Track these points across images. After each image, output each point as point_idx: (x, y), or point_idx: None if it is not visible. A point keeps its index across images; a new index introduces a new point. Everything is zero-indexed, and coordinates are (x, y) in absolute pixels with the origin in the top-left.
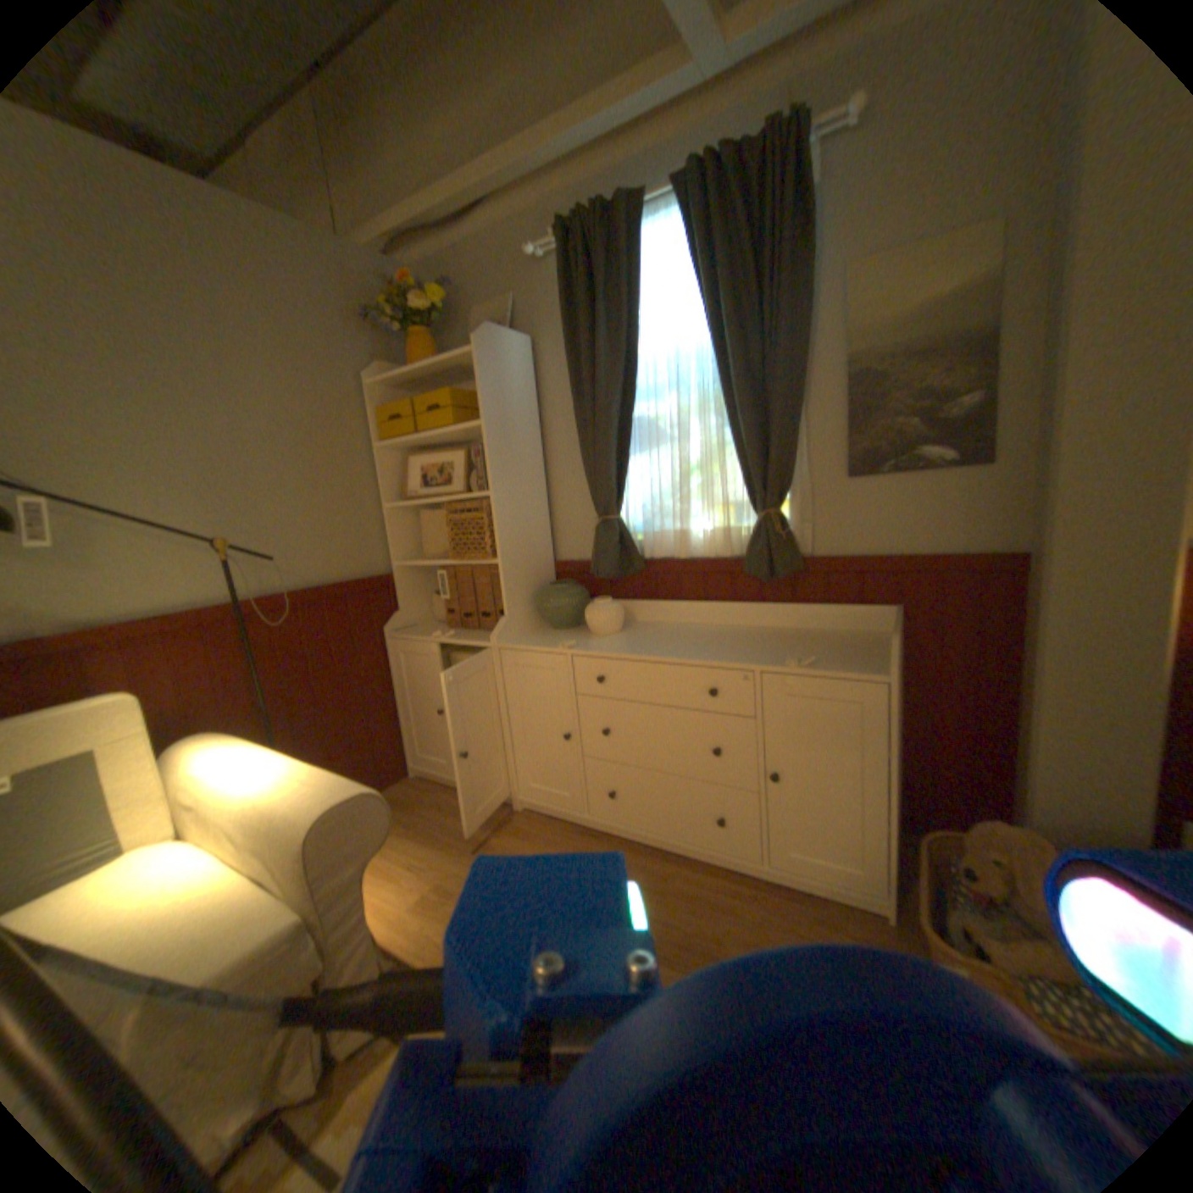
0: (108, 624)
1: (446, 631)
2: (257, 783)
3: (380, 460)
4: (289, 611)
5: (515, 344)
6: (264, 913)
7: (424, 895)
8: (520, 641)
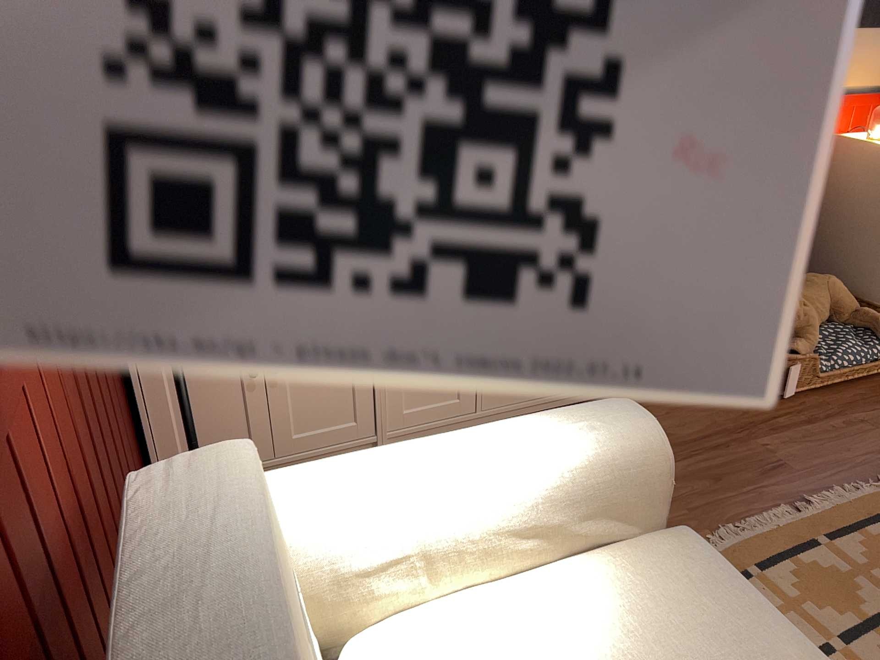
0: None
1: None
2: (506, 461)
3: None
4: None
5: None
6: (659, 549)
7: None
8: None
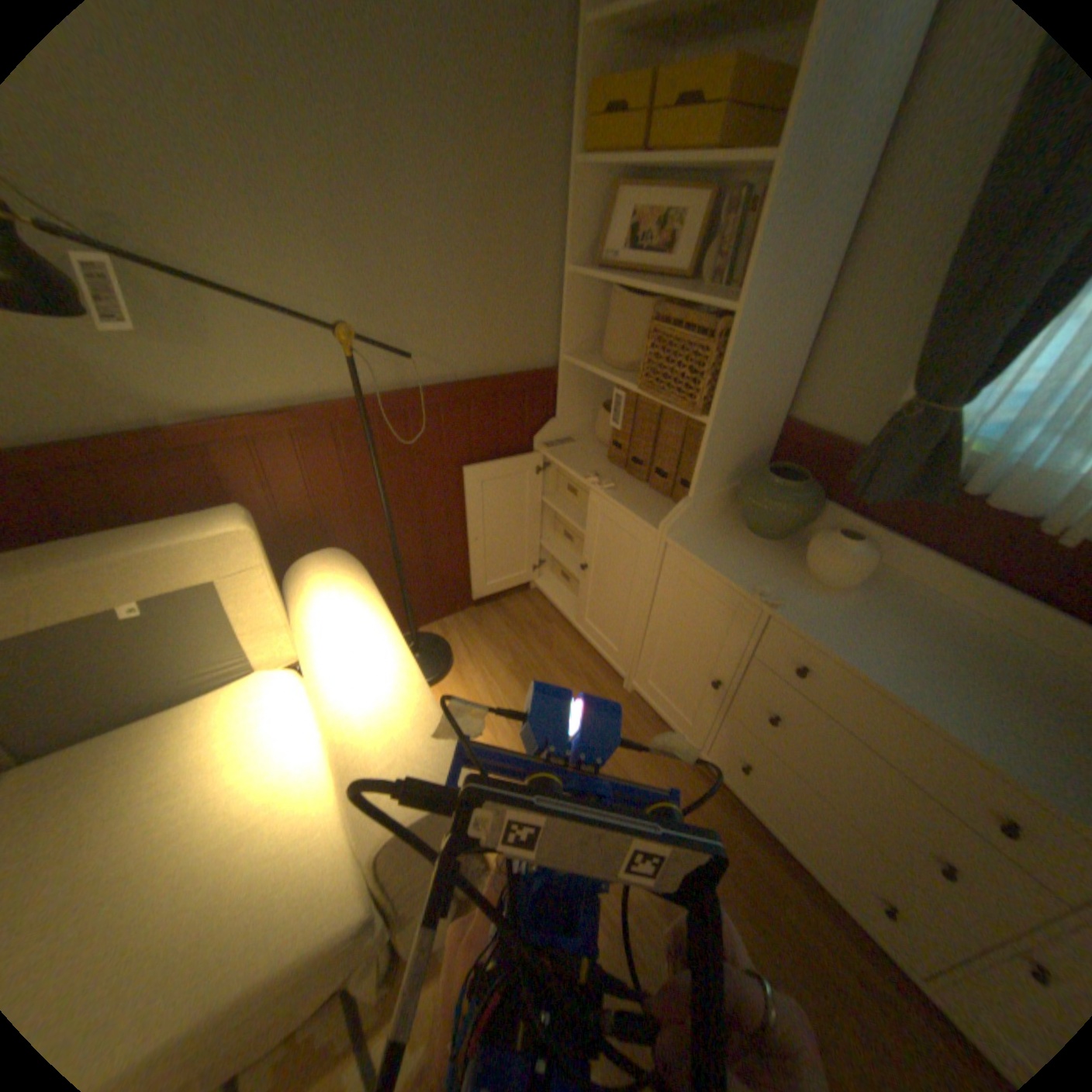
0: (234, 414)
1: (605, 471)
2: (353, 699)
3: (578, 189)
4: (432, 410)
5: None
6: (336, 884)
7: None
8: (700, 547)
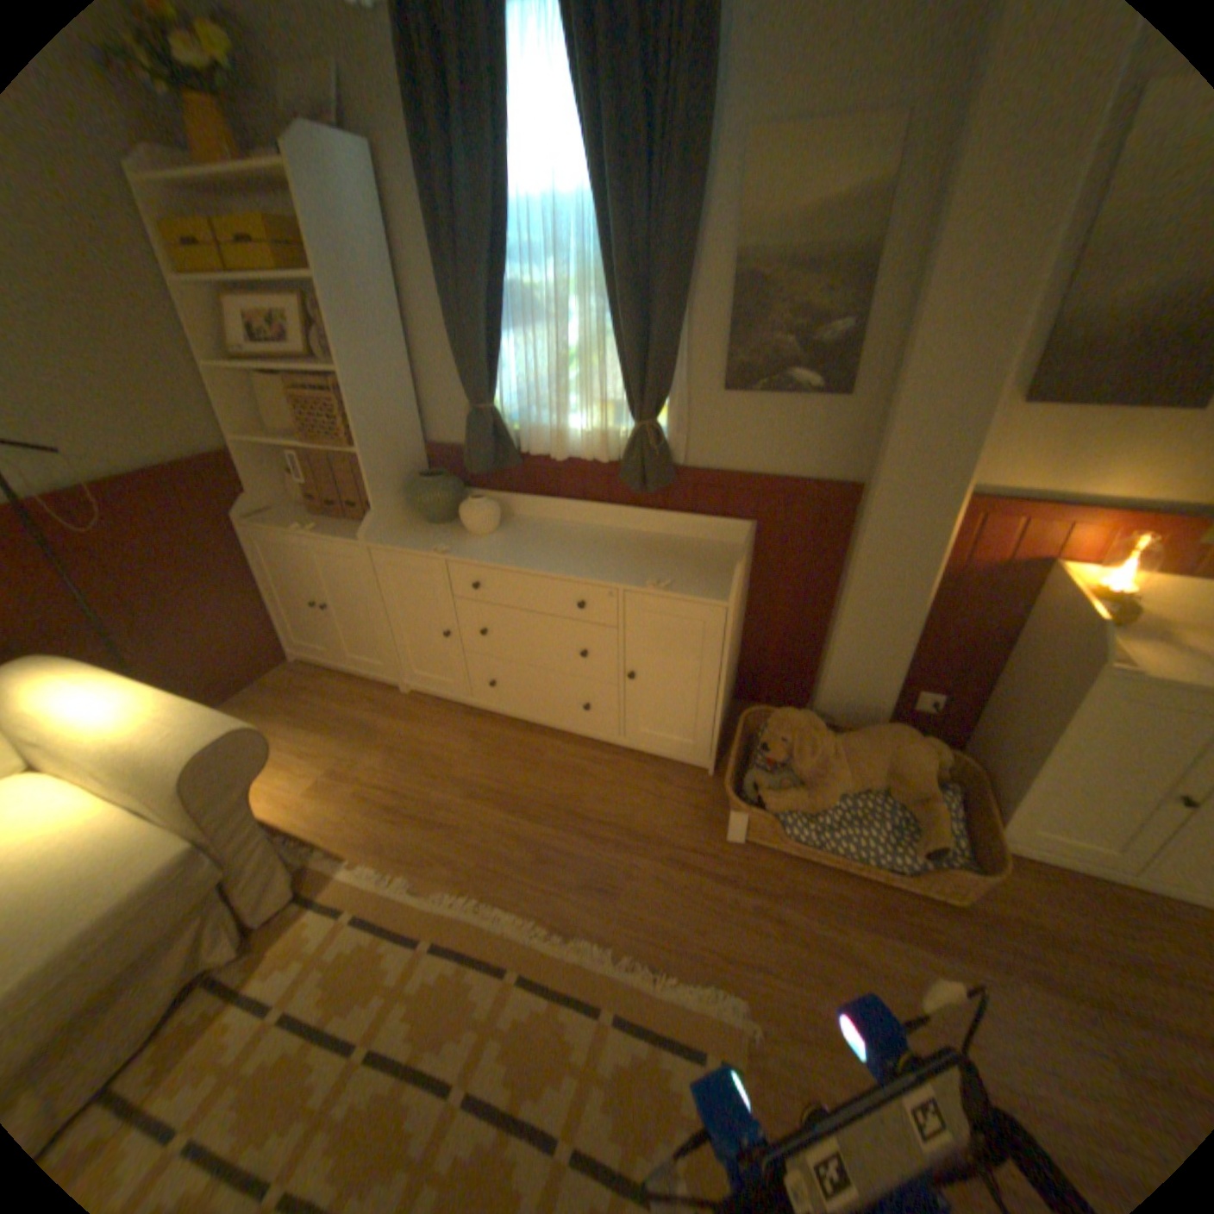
0: None
1: (305, 521)
2: (109, 723)
3: (181, 301)
4: (98, 505)
5: (348, 155)
6: (150, 844)
7: (316, 780)
8: (391, 541)
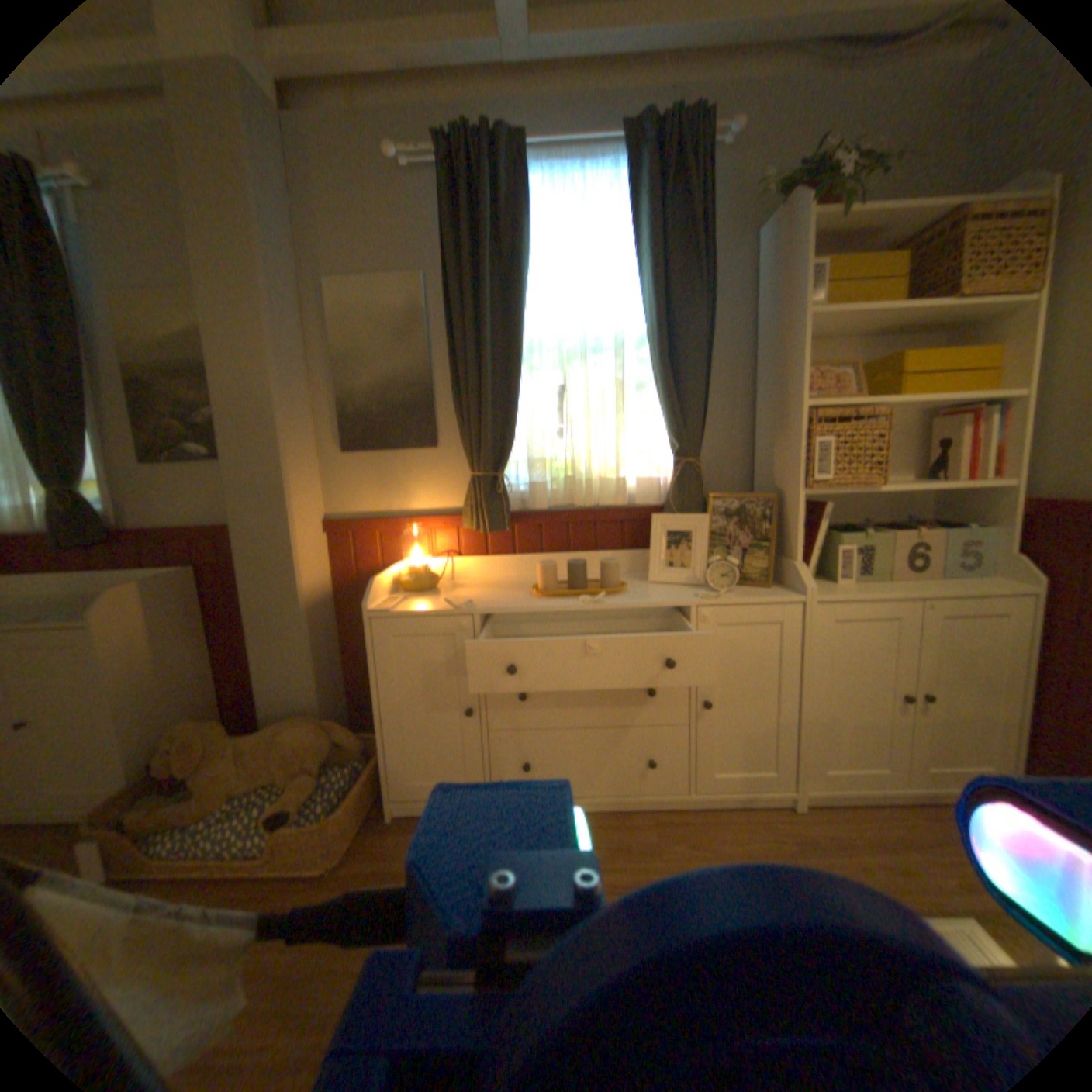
0: None
1: None
2: None
3: None
4: None
5: None
6: None
7: None
8: None
